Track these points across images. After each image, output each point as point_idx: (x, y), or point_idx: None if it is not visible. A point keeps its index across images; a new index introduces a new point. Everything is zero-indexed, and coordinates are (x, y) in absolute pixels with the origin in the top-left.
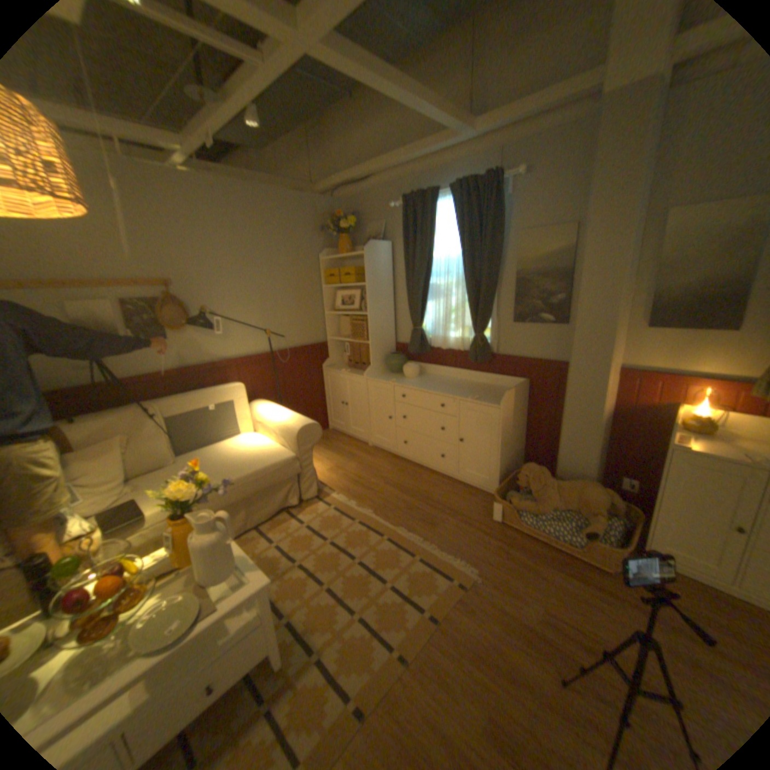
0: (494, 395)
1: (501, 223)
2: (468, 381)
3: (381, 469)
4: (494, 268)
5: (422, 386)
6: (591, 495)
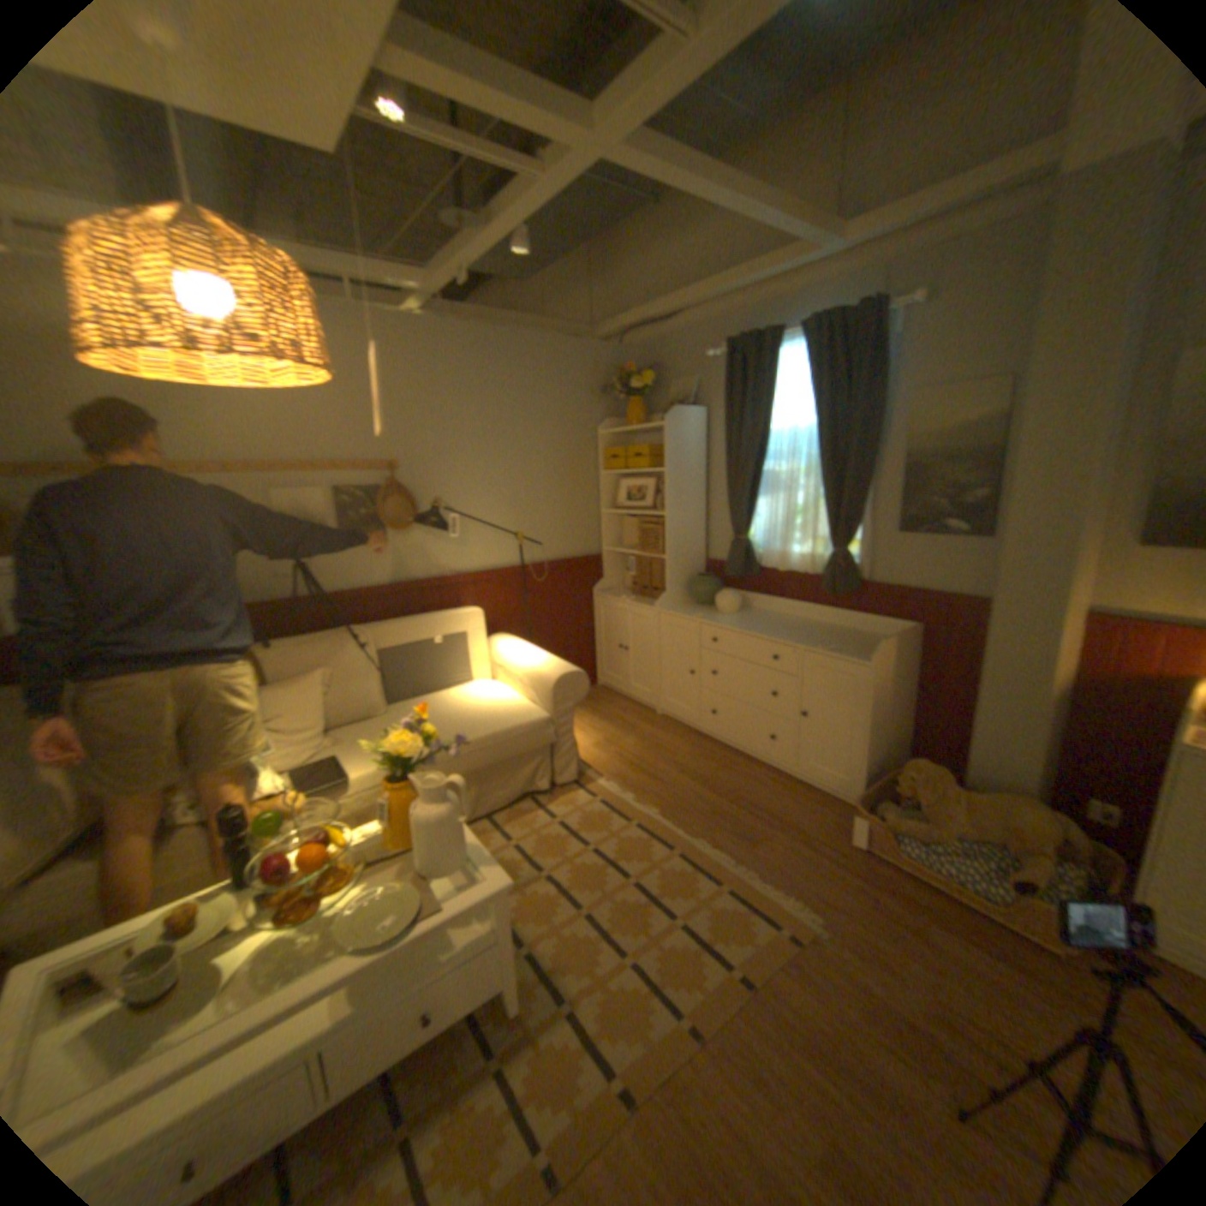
0: (863, 646)
1: (883, 378)
2: (820, 622)
3: (675, 751)
4: (869, 446)
5: (745, 627)
6: (1026, 821)
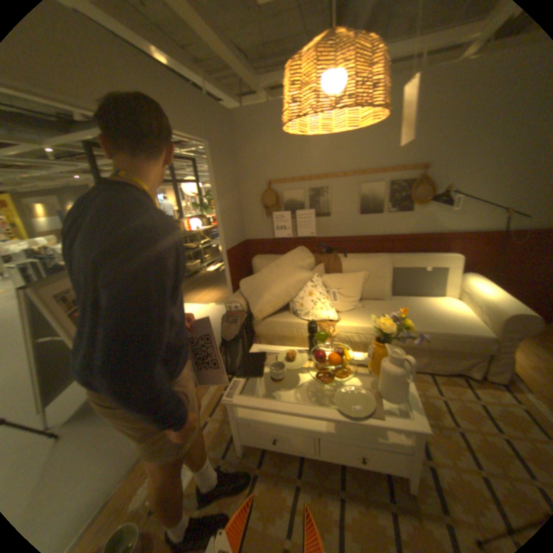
0: None
1: None
2: None
3: None
4: None
5: None
6: None
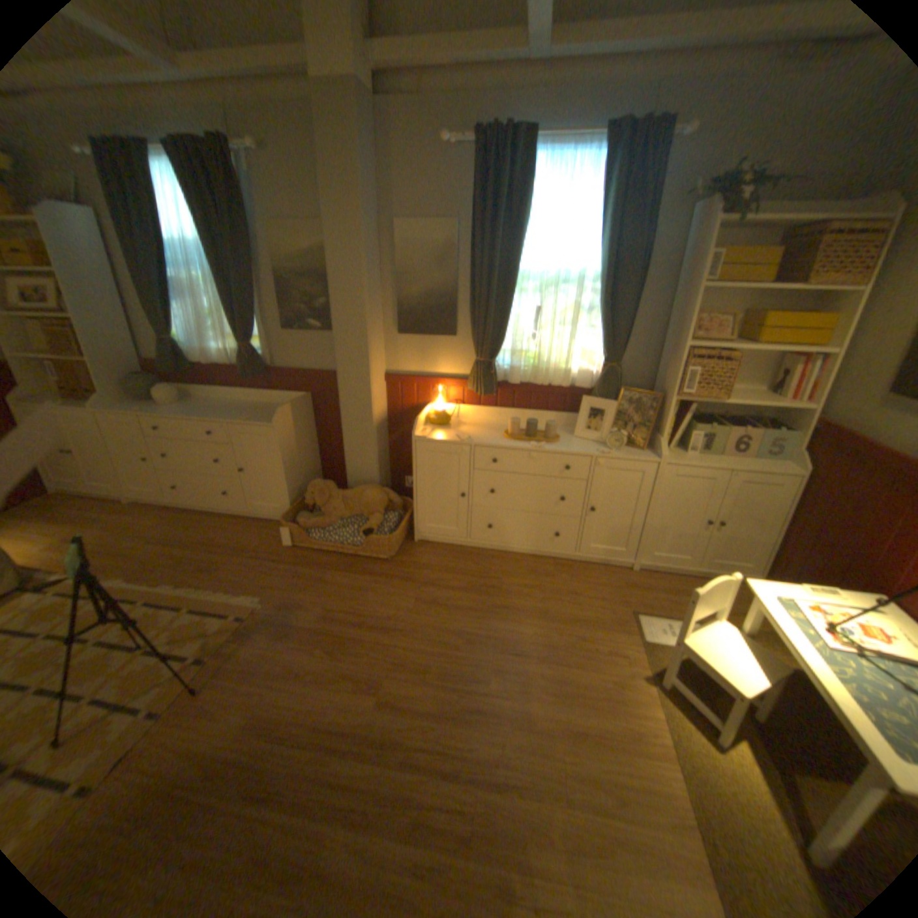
0: (271, 415)
1: (240, 209)
2: (246, 402)
3: (141, 530)
4: (243, 264)
5: (180, 414)
6: (369, 497)
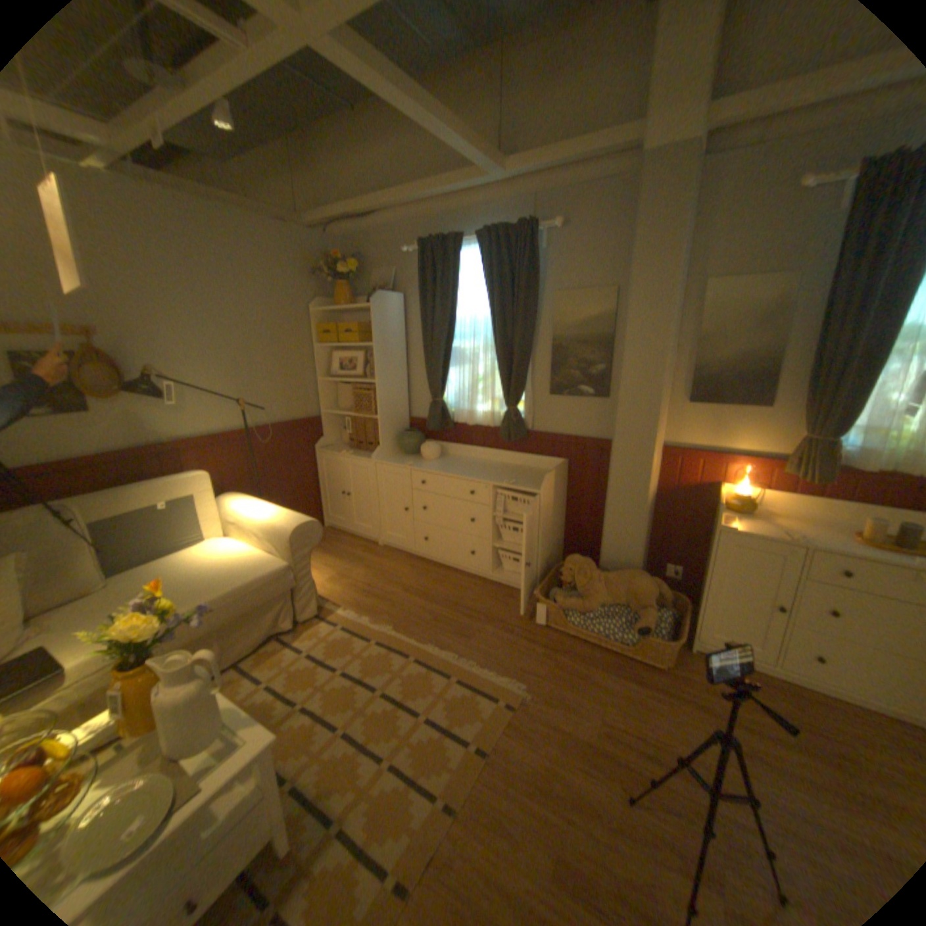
0: (531, 478)
1: (536, 281)
2: (499, 462)
3: (397, 574)
4: (528, 332)
5: (447, 470)
6: (639, 586)
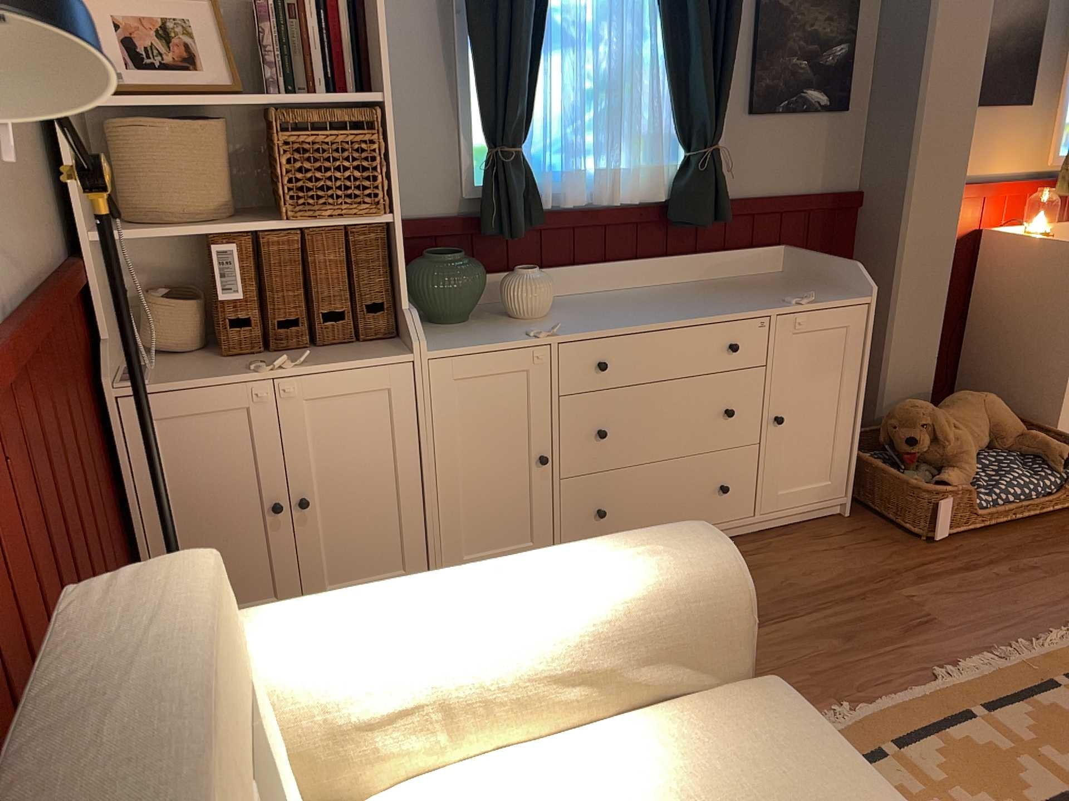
0: (791, 290)
1: None
2: (655, 287)
3: None
4: None
5: (641, 319)
6: (996, 409)
